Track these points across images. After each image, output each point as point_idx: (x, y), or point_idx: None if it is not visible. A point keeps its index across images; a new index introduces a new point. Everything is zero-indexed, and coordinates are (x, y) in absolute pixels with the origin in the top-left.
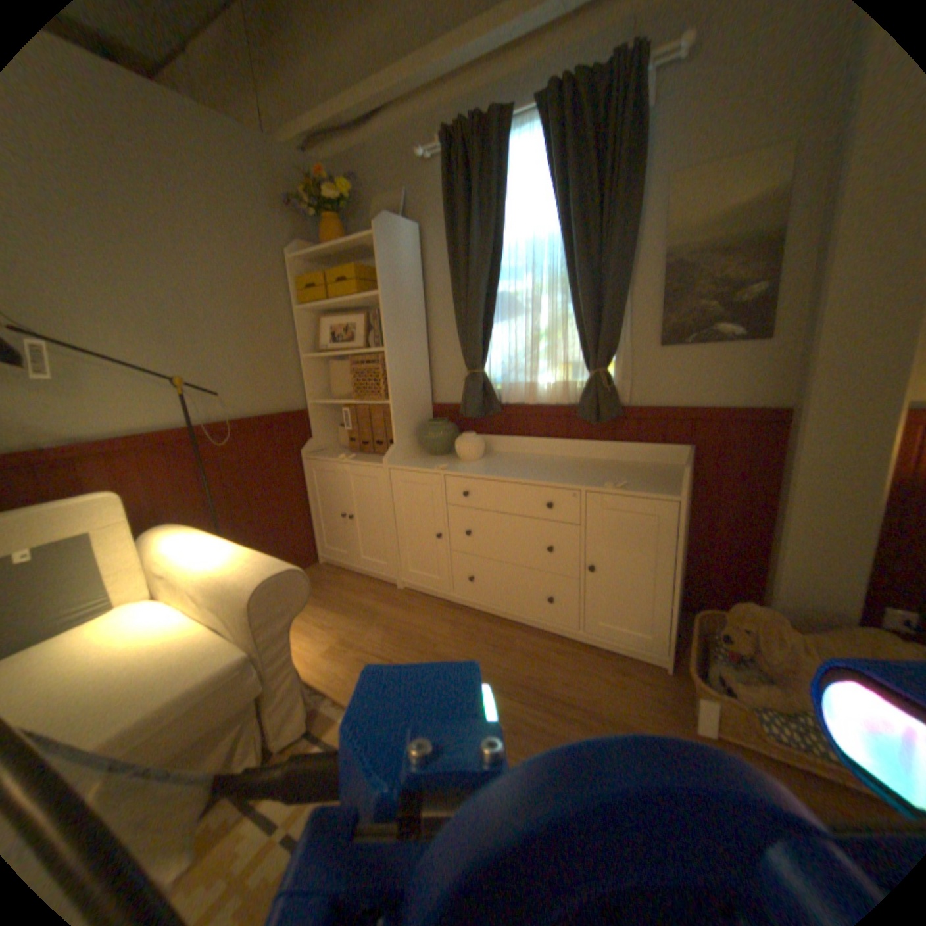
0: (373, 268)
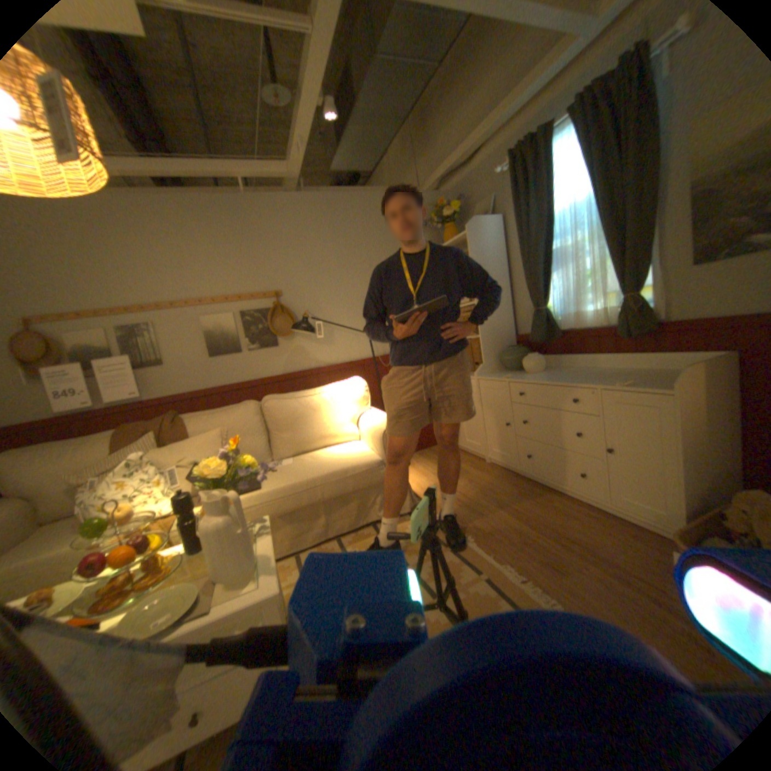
0: (472, 251)
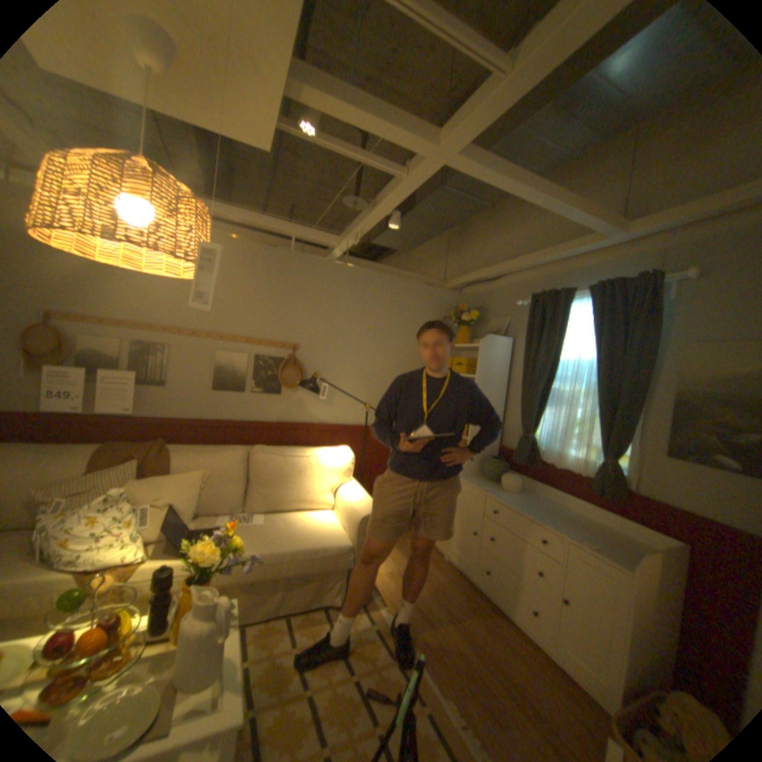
0: (478, 360)
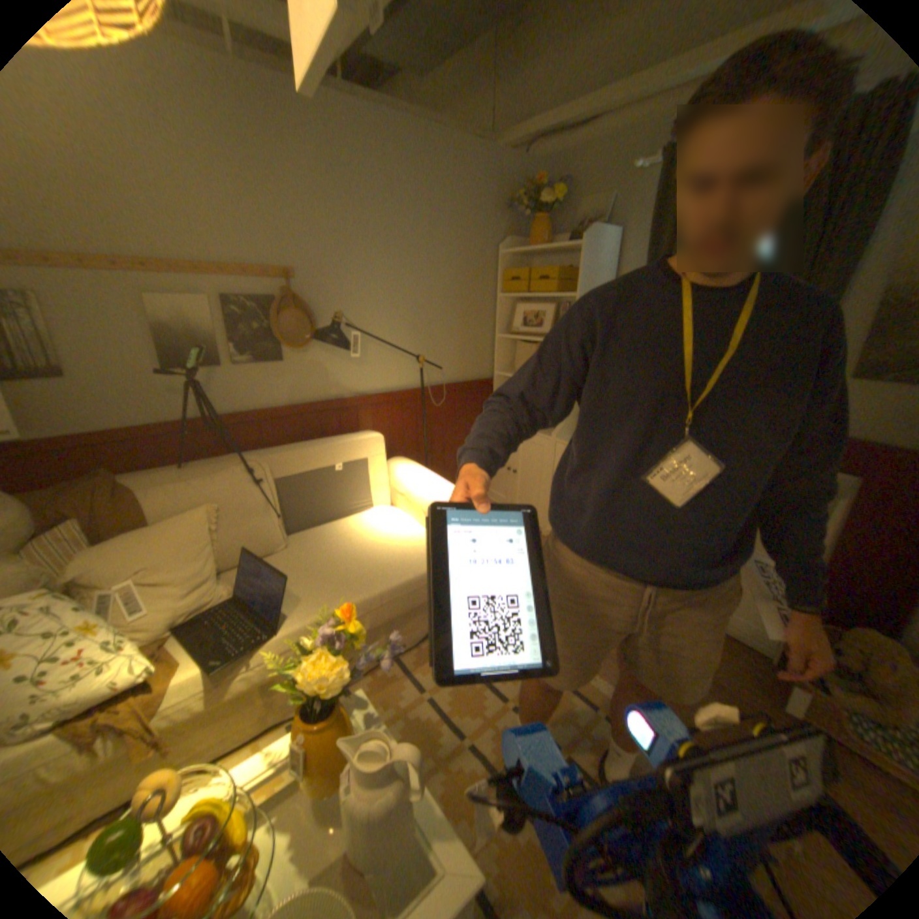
0: (573, 269)
